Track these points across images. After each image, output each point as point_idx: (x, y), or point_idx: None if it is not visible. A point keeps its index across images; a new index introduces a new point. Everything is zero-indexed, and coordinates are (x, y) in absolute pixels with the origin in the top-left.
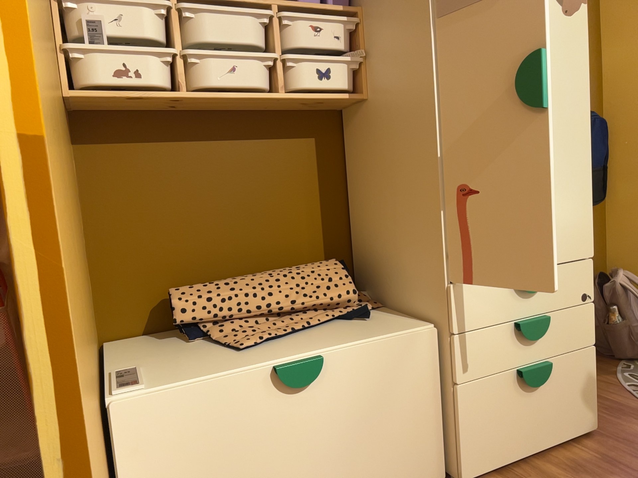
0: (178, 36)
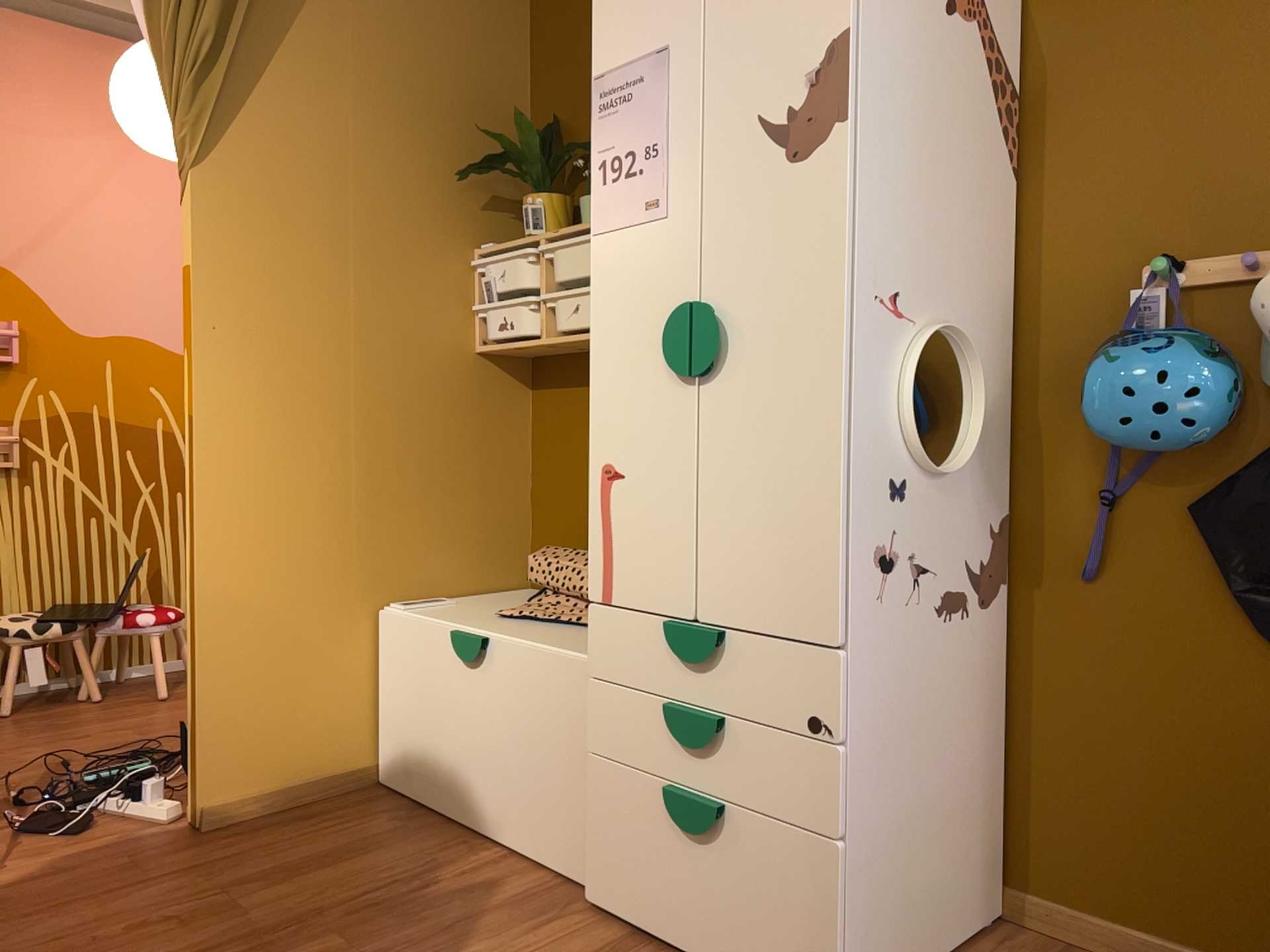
0: (540, 279)
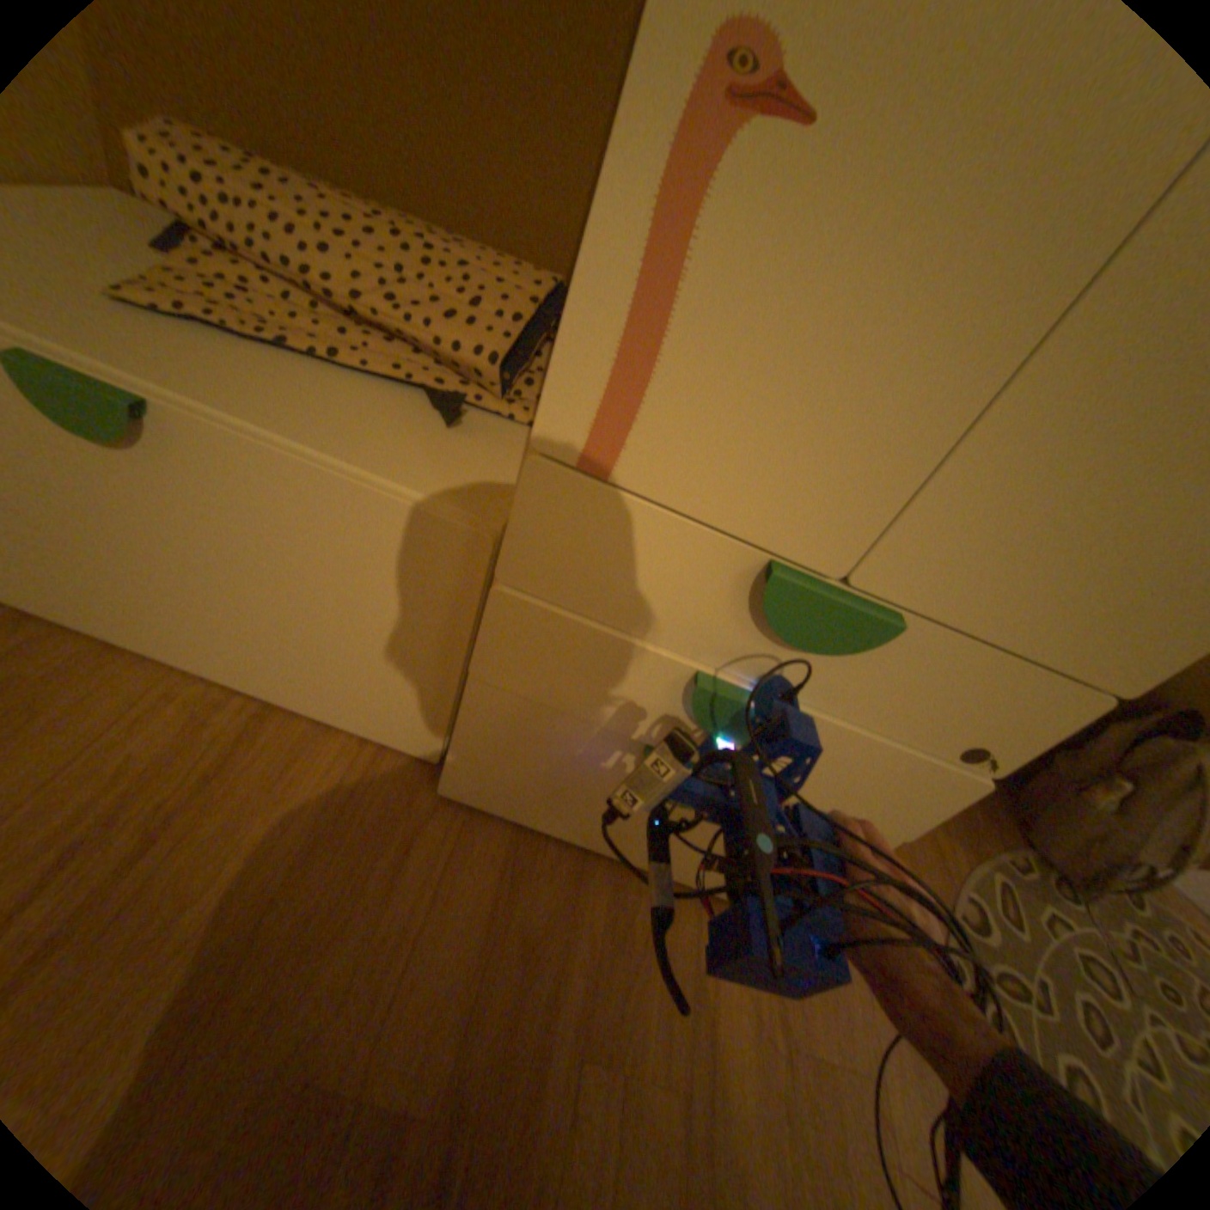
0: None
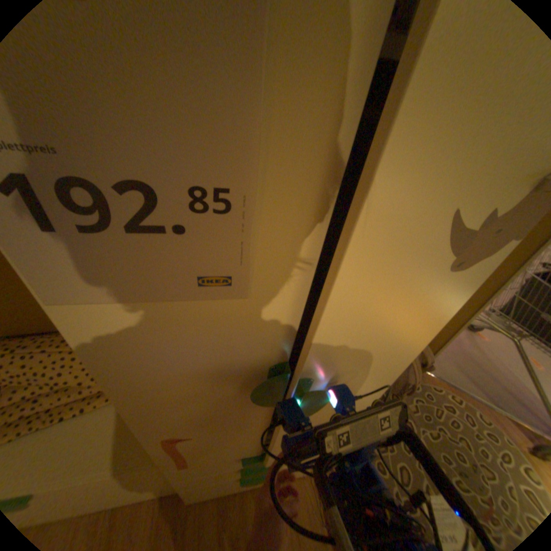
0: None
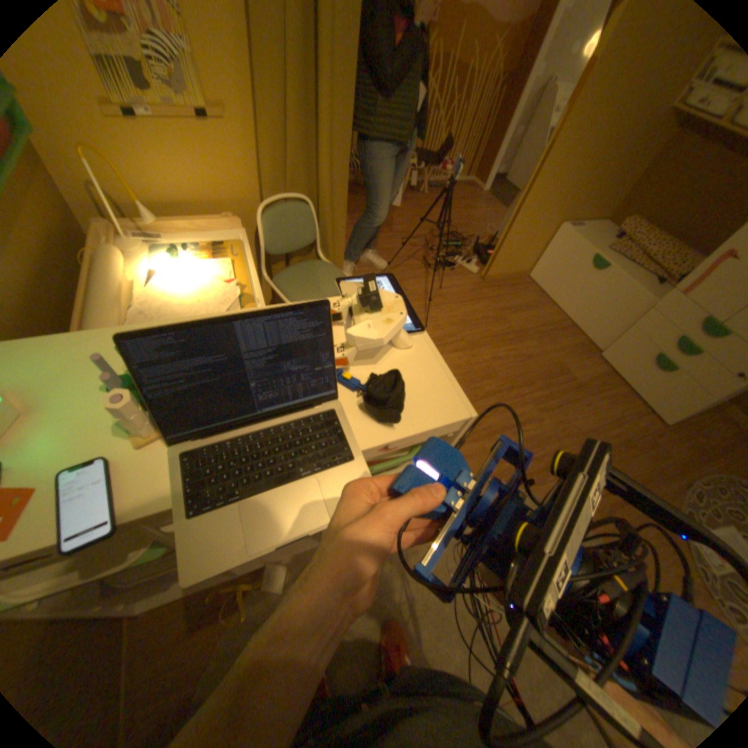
0: None
